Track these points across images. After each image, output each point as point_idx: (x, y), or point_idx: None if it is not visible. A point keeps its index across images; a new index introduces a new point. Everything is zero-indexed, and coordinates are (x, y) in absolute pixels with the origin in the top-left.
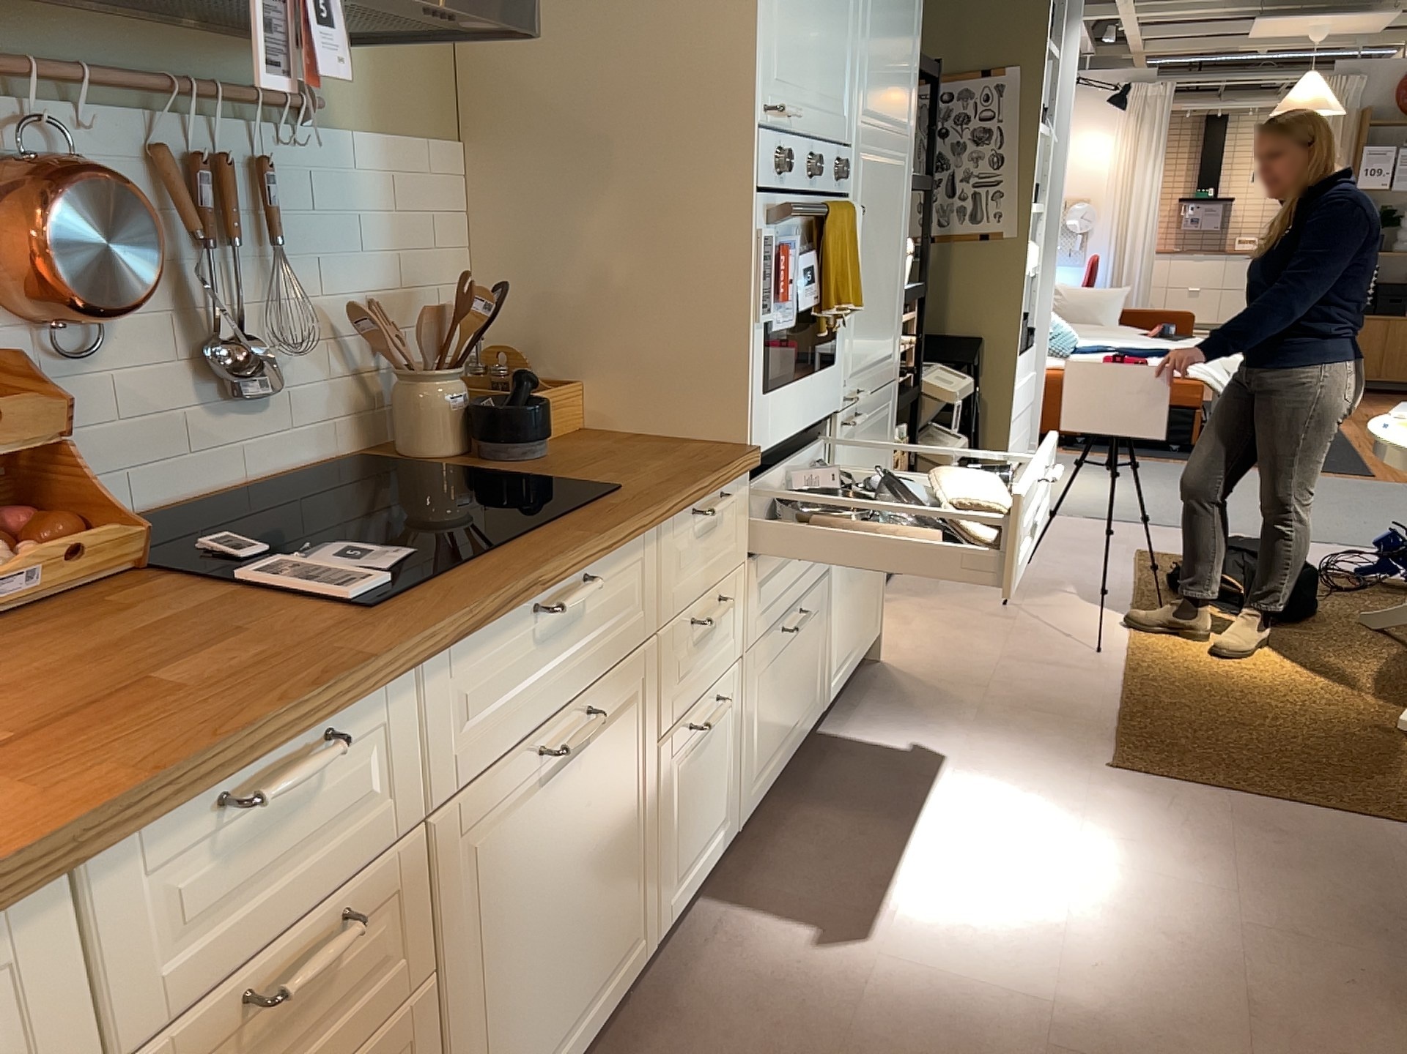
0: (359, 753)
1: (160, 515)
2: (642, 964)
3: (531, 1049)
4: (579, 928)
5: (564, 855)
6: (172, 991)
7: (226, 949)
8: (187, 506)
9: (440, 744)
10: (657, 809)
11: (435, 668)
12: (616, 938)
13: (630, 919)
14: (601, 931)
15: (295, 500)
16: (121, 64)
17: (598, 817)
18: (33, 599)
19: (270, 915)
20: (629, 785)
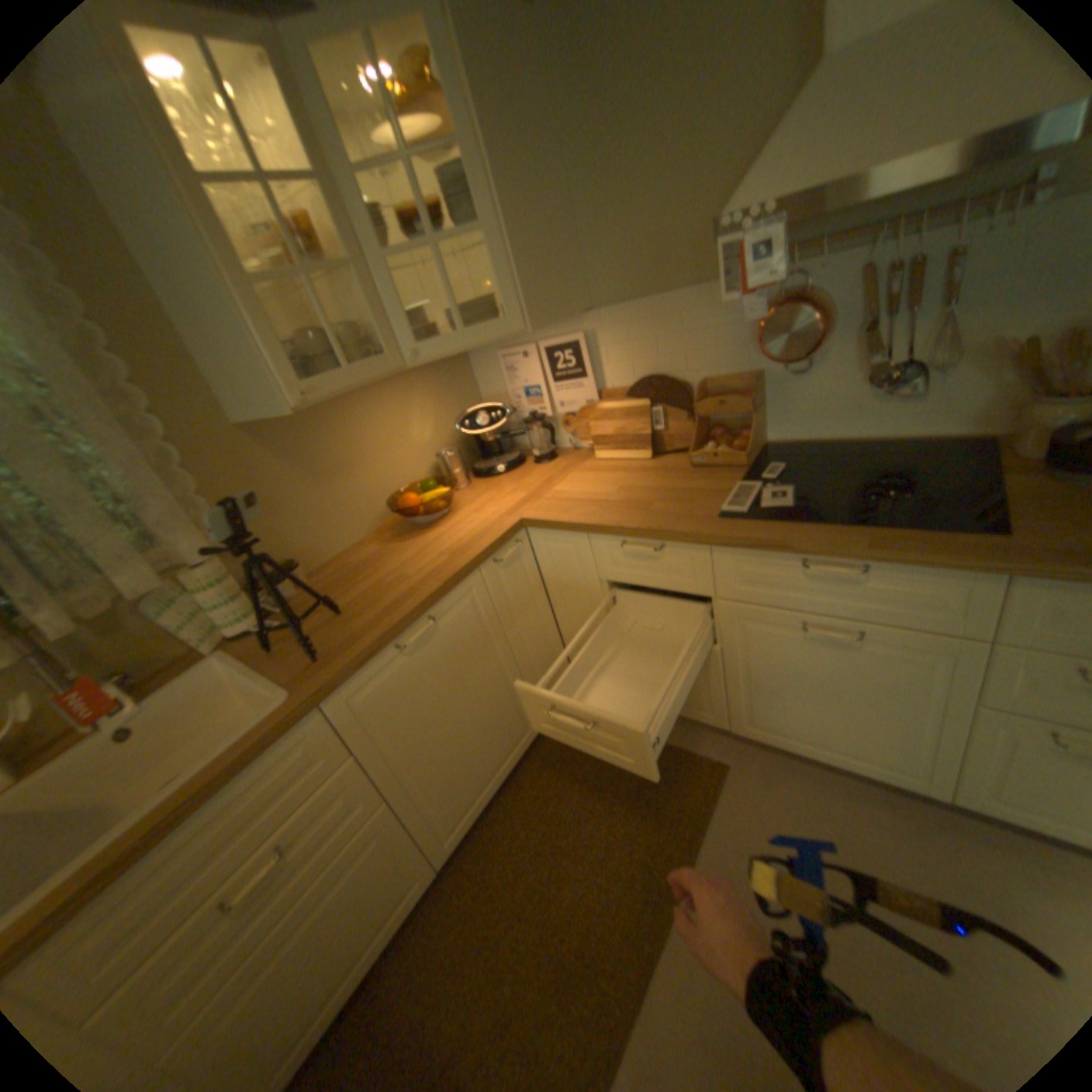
0: (682, 558)
1: (831, 442)
2: (929, 796)
3: (789, 726)
4: (843, 719)
5: (829, 679)
6: (615, 575)
7: (630, 577)
8: (848, 441)
9: (726, 578)
10: (970, 739)
11: (723, 550)
12: (889, 755)
13: (912, 762)
14: (868, 738)
15: (927, 453)
16: (859, 220)
17: (873, 689)
18: (711, 464)
19: (645, 580)
20: (923, 700)
